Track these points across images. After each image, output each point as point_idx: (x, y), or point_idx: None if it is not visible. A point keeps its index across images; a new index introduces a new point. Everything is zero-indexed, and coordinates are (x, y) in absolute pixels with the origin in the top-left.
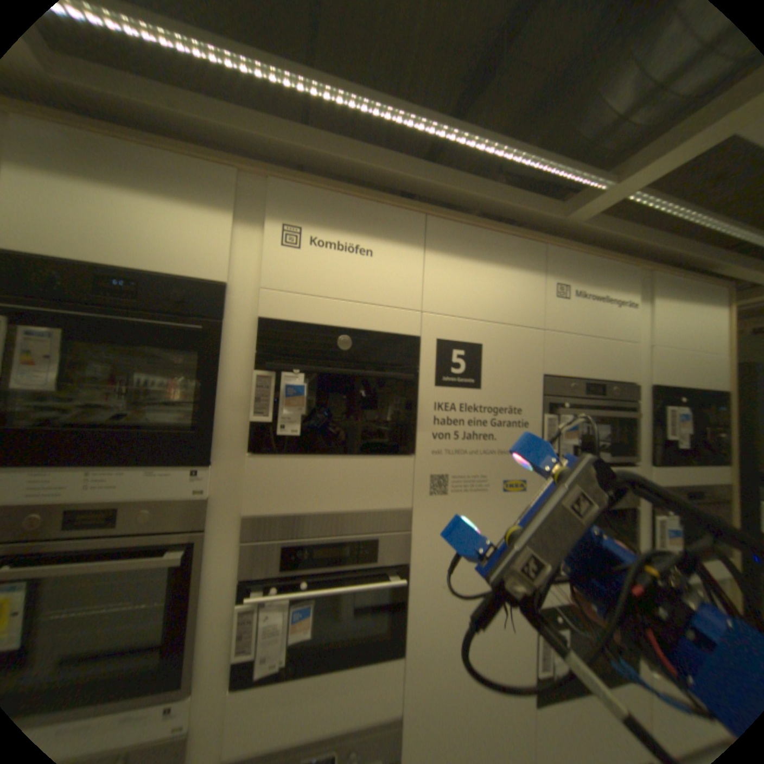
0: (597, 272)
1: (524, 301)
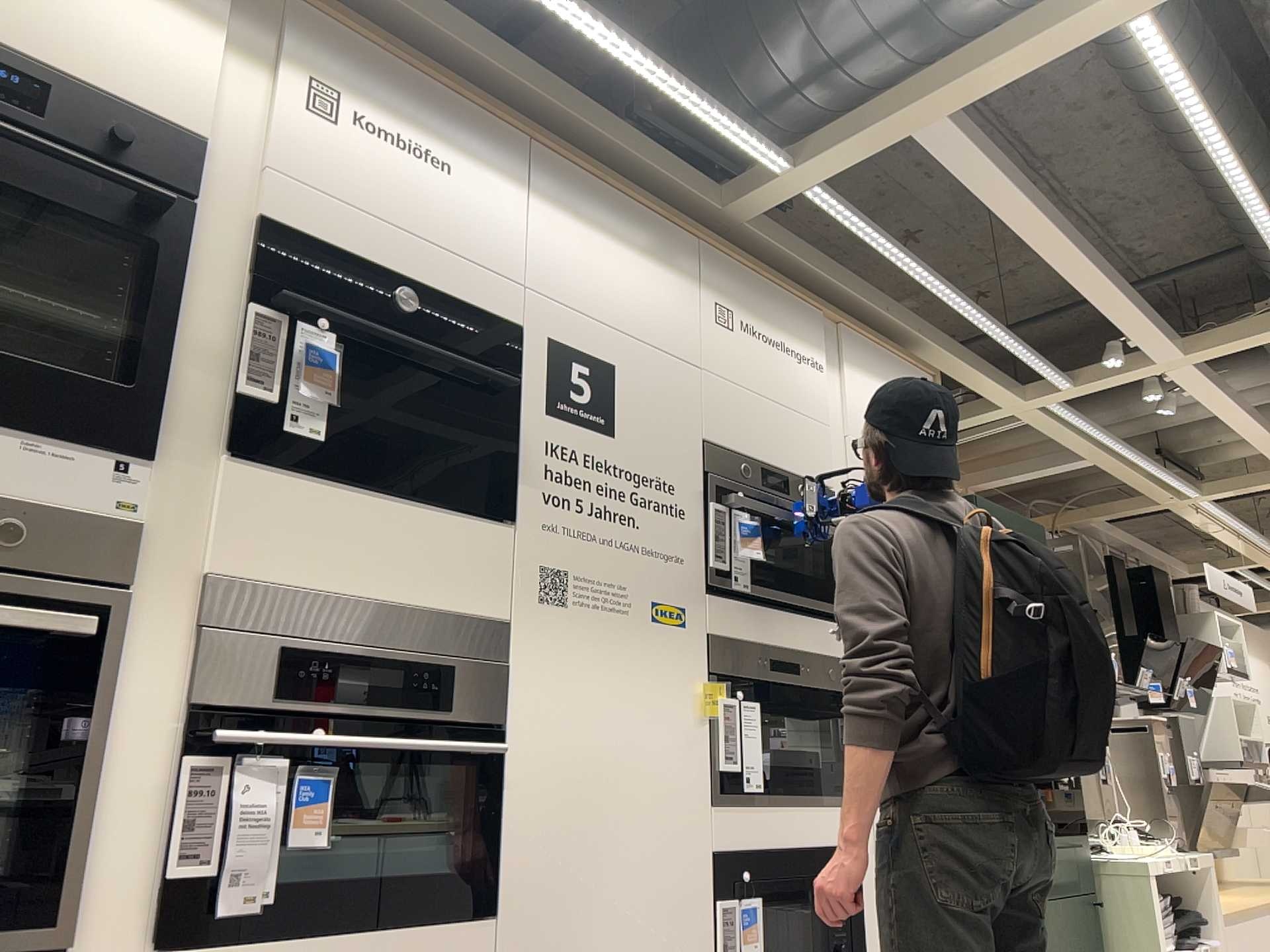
0: (761, 308)
1: (669, 320)
